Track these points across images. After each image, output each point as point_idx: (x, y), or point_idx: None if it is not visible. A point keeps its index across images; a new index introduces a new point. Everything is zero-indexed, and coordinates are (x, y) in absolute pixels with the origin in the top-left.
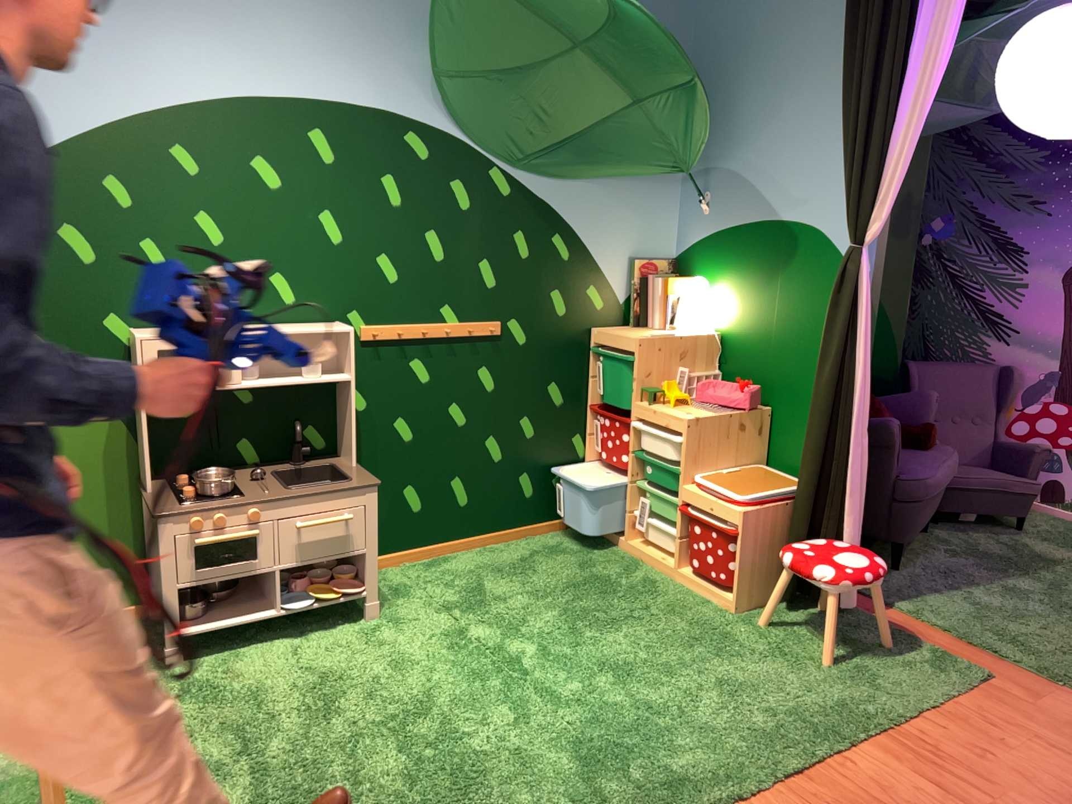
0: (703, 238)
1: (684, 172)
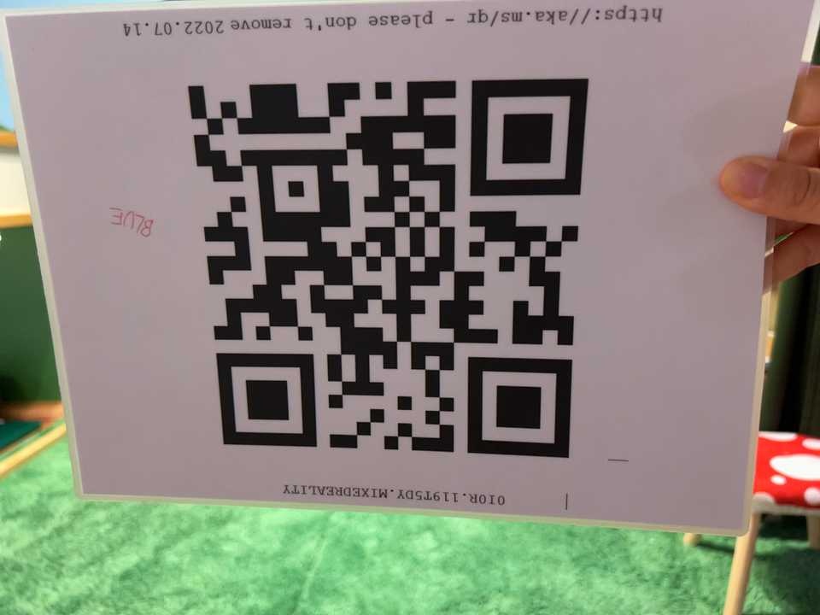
0: None
1: None
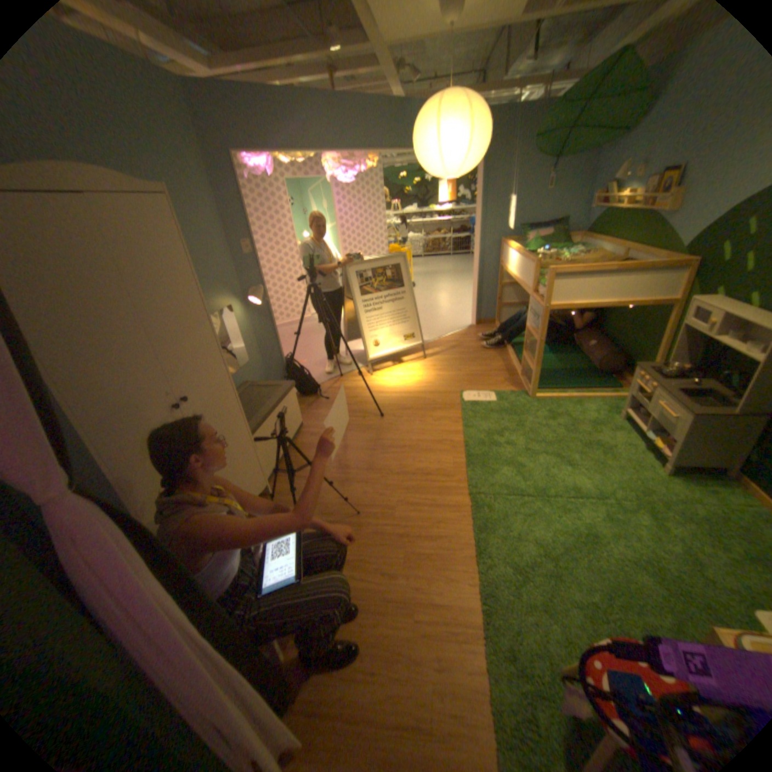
0: None
1: None
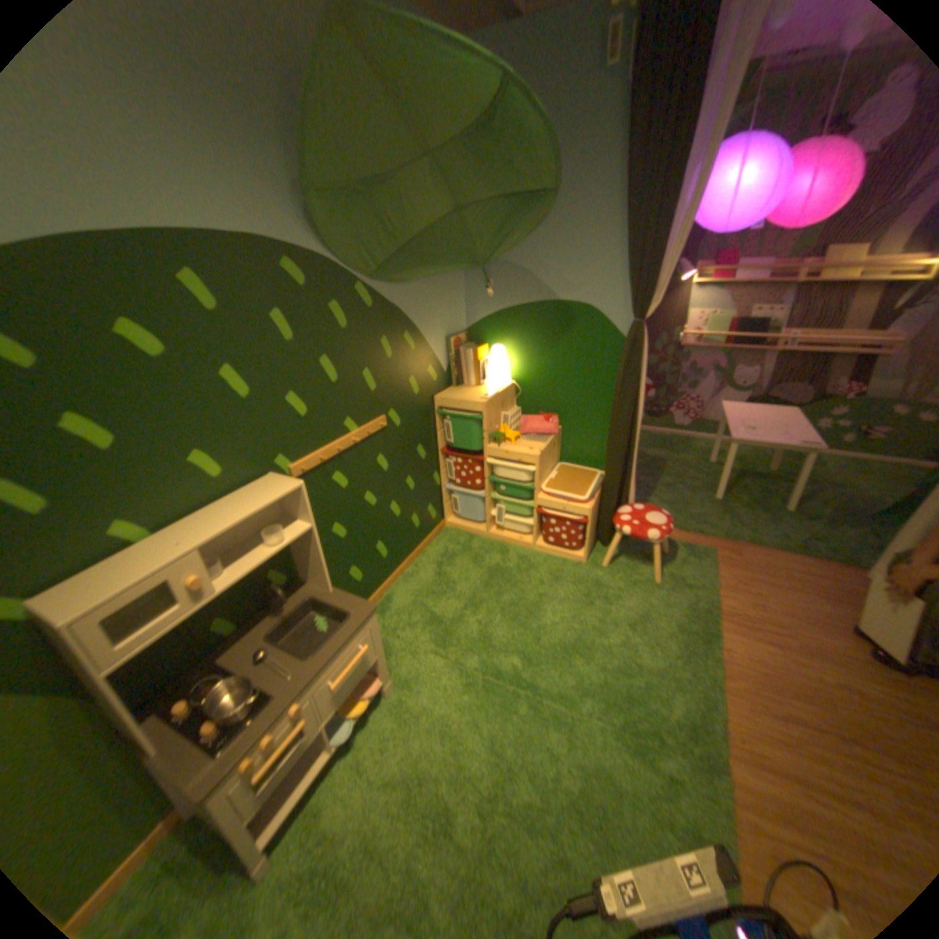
0: (493, 313)
1: (485, 264)
